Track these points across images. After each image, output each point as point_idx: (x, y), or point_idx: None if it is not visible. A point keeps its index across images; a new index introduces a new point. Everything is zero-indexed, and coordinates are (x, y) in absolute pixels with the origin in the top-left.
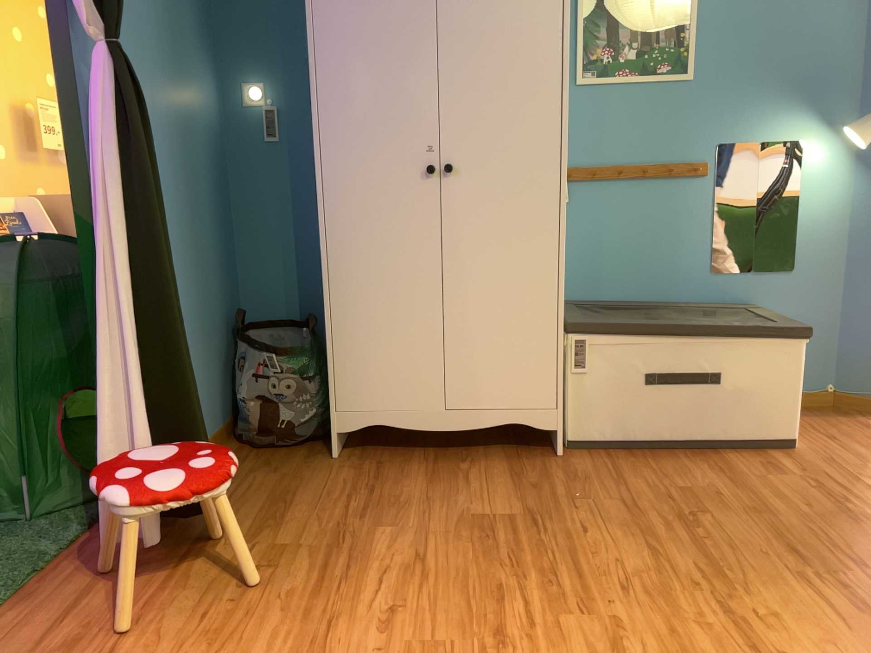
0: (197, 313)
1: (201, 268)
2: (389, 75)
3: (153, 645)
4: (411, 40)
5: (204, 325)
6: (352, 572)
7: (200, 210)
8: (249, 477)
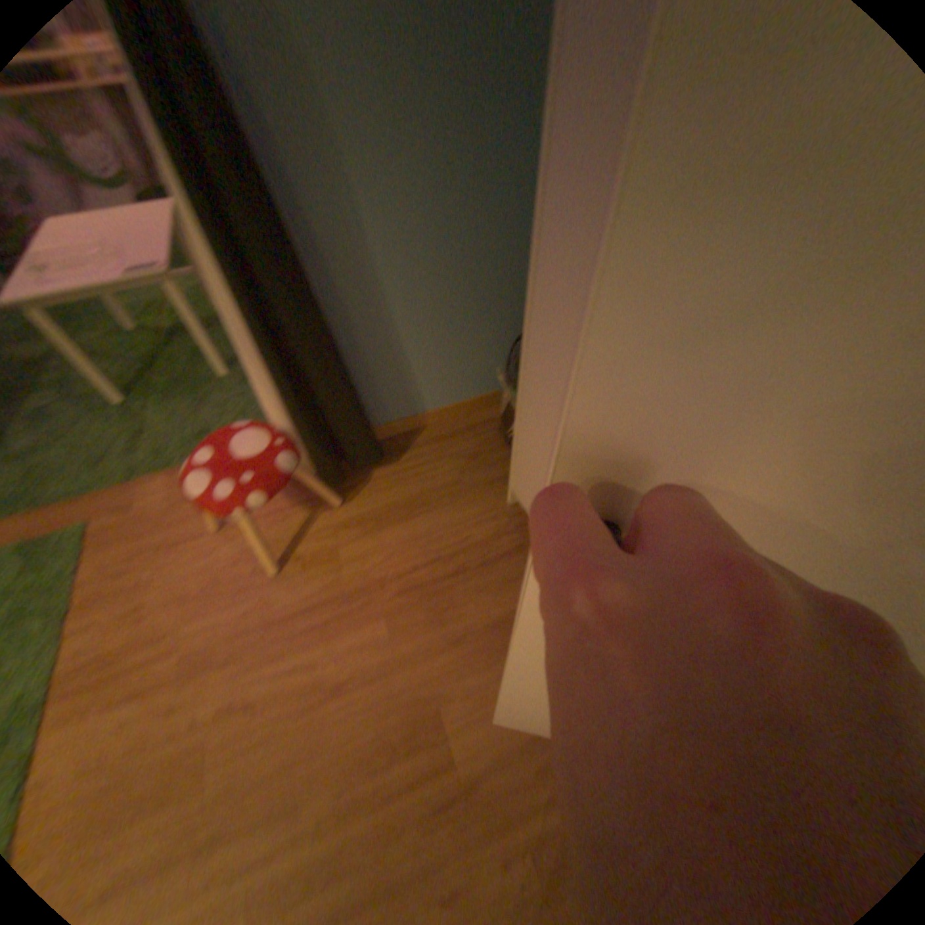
0: (476, 288)
1: (498, 231)
2: None
3: (204, 561)
4: None
5: (486, 300)
6: (306, 643)
7: (515, 139)
8: (443, 464)
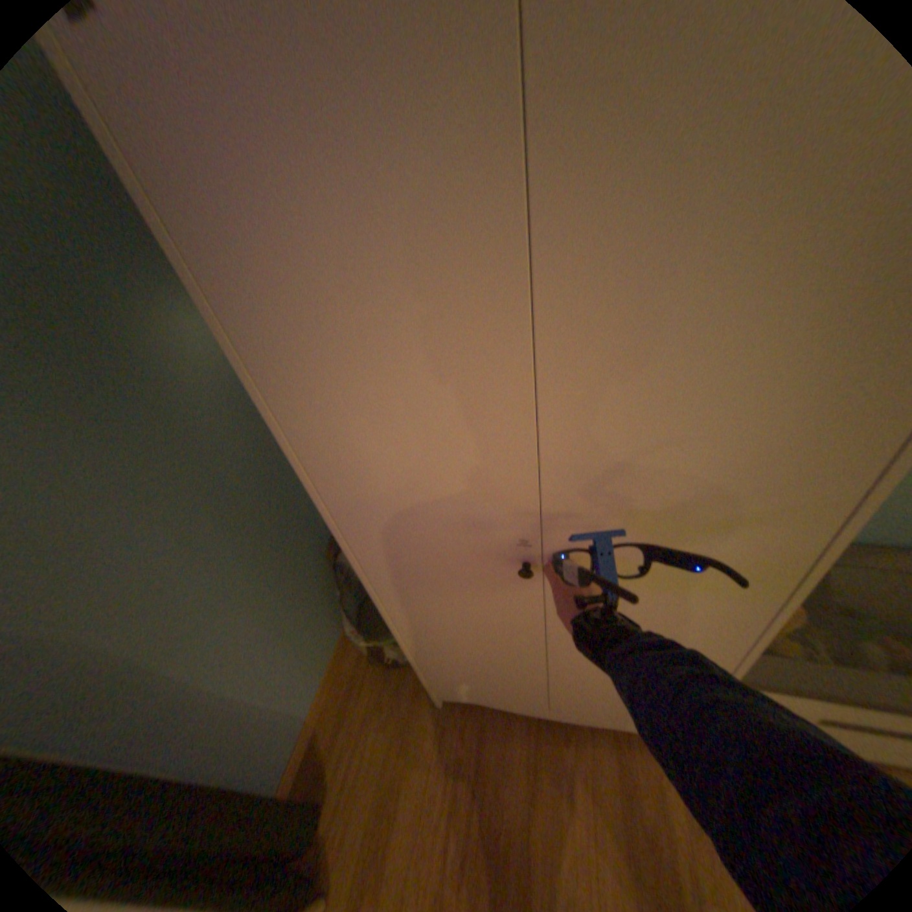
0: (279, 606)
1: (269, 561)
2: (432, 443)
3: None
4: (471, 380)
5: (291, 603)
6: None
7: (242, 510)
8: (364, 742)
